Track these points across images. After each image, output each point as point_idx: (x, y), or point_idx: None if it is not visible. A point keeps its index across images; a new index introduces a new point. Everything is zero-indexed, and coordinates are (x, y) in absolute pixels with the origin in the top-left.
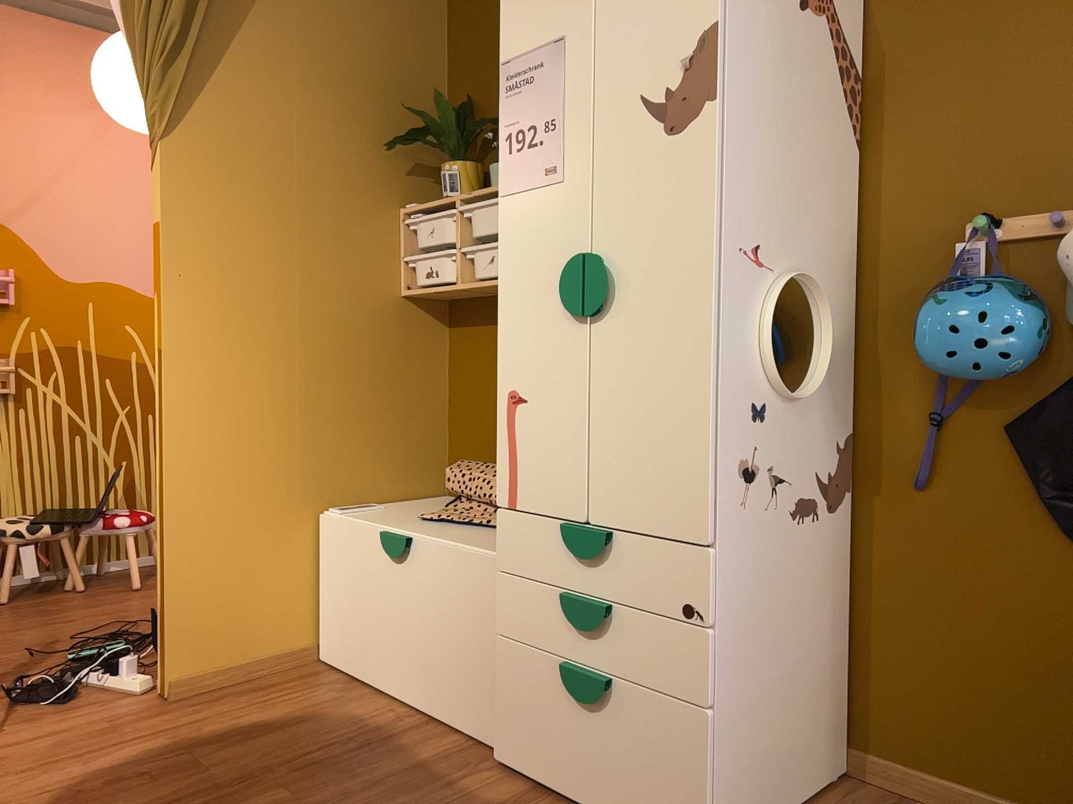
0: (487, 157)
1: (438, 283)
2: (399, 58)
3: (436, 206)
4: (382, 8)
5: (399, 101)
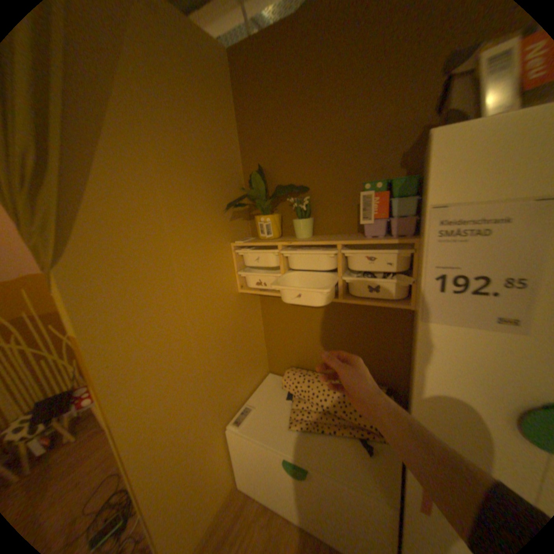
0: (278, 205)
1: (267, 289)
2: (214, 142)
3: (260, 245)
4: (197, 104)
5: (219, 173)
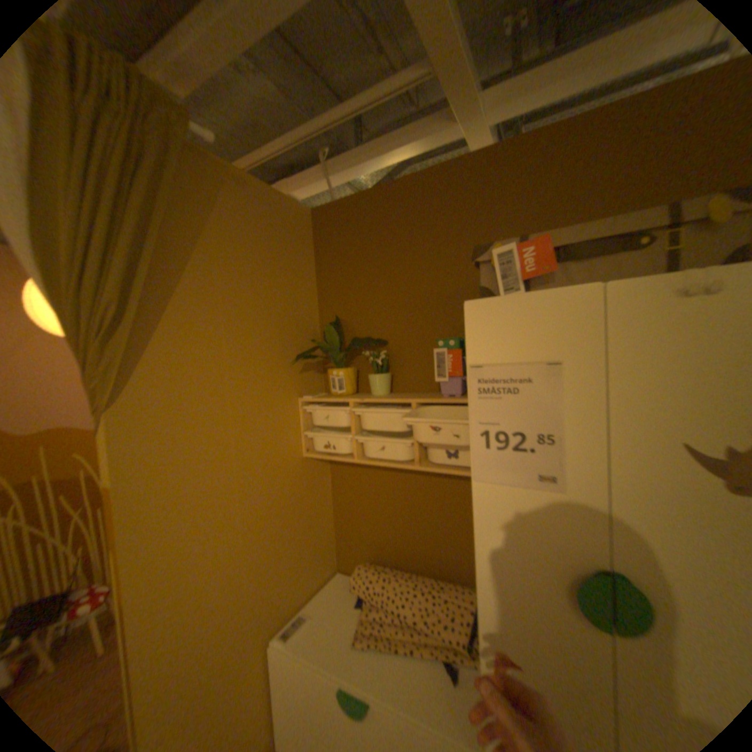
0: (355, 358)
1: (336, 454)
2: (289, 293)
3: (331, 401)
4: (276, 258)
5: (292, 323)
